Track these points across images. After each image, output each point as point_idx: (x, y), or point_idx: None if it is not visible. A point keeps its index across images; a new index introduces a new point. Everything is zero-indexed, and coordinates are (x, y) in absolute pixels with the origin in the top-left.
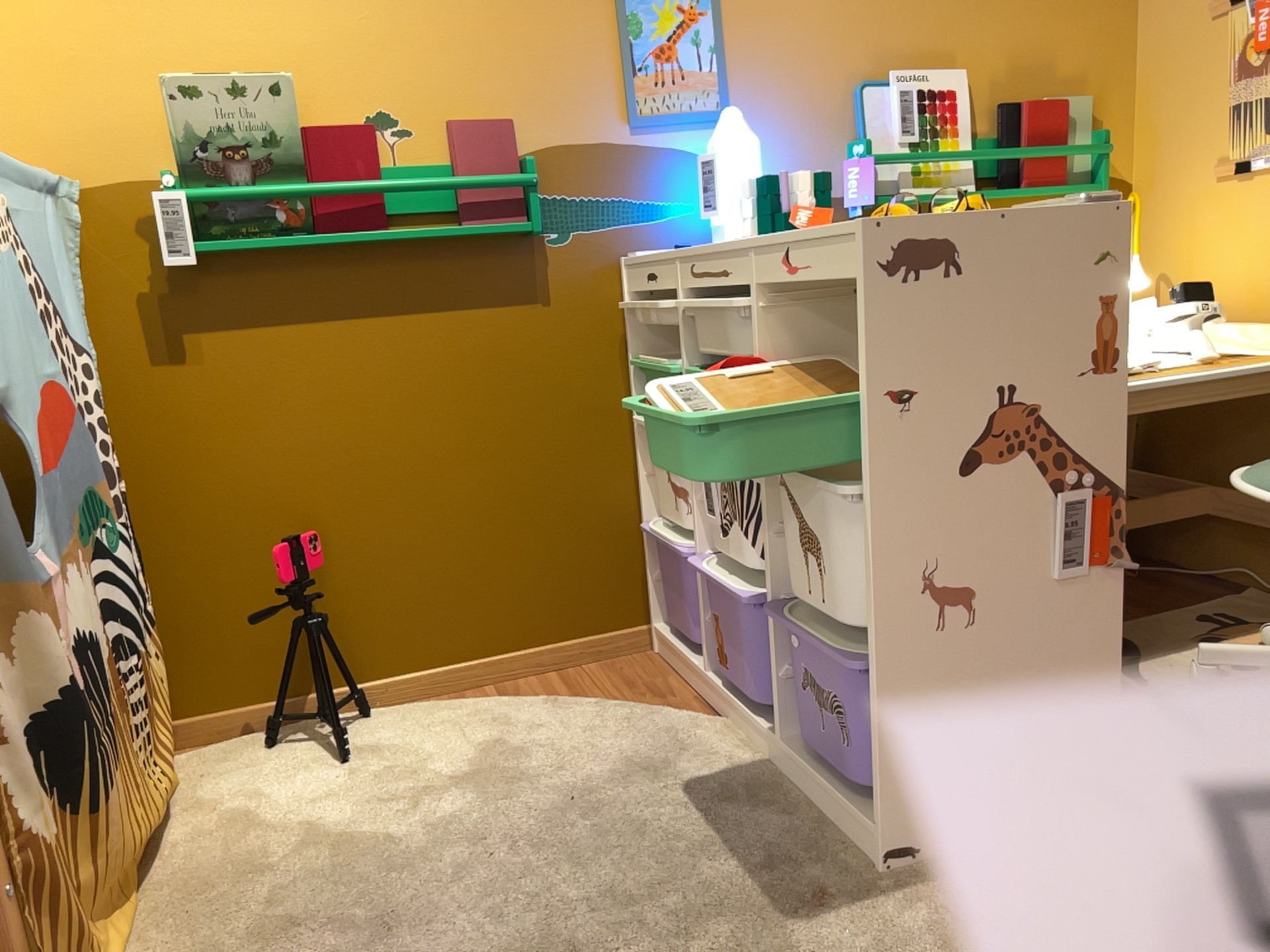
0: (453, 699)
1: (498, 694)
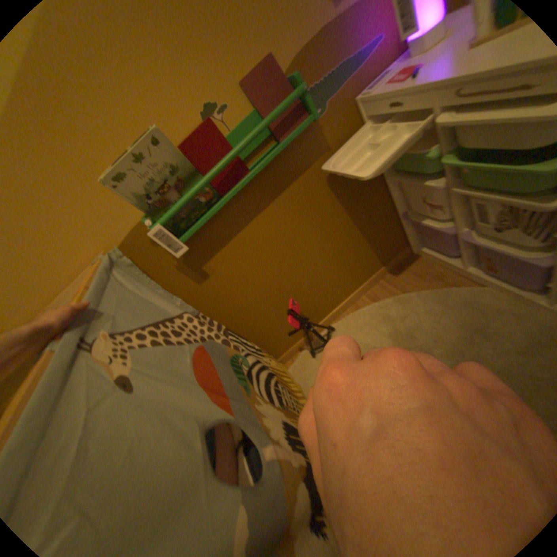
0: (357, 310)
1: (371, 301)
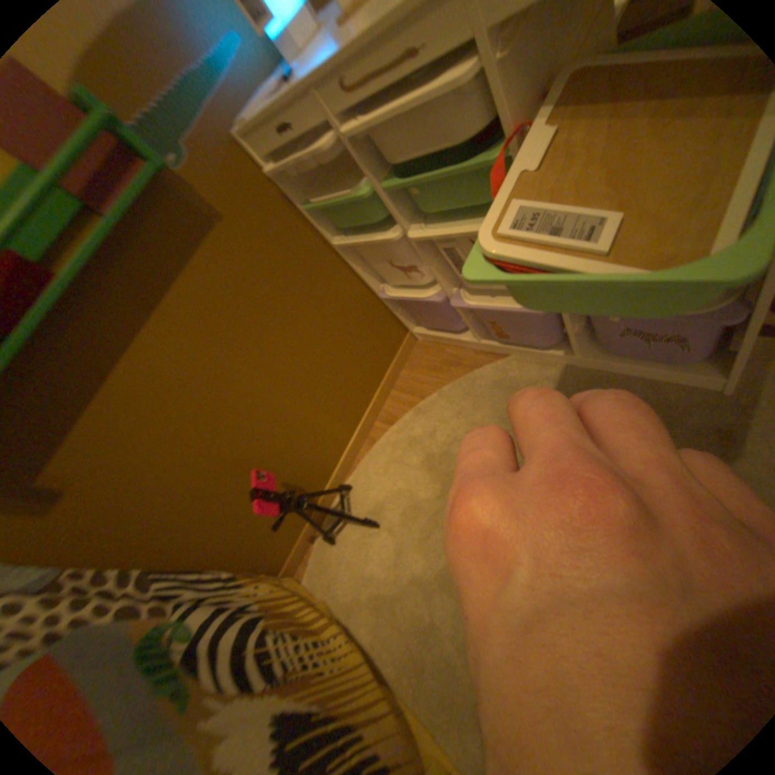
0: (372, 445)
1: (387, 425)
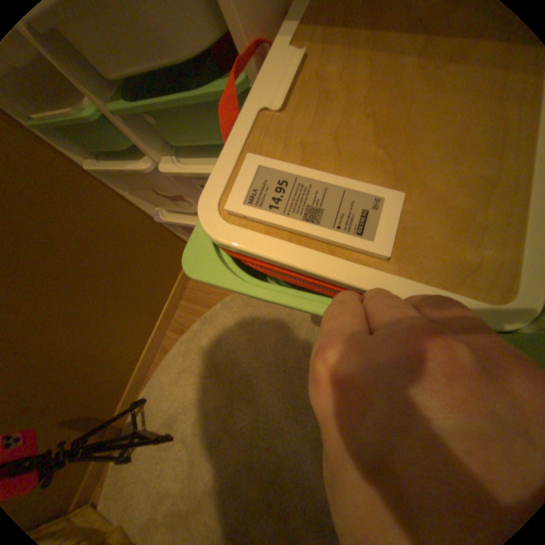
0: (165, 356)
1: (178, 335)
